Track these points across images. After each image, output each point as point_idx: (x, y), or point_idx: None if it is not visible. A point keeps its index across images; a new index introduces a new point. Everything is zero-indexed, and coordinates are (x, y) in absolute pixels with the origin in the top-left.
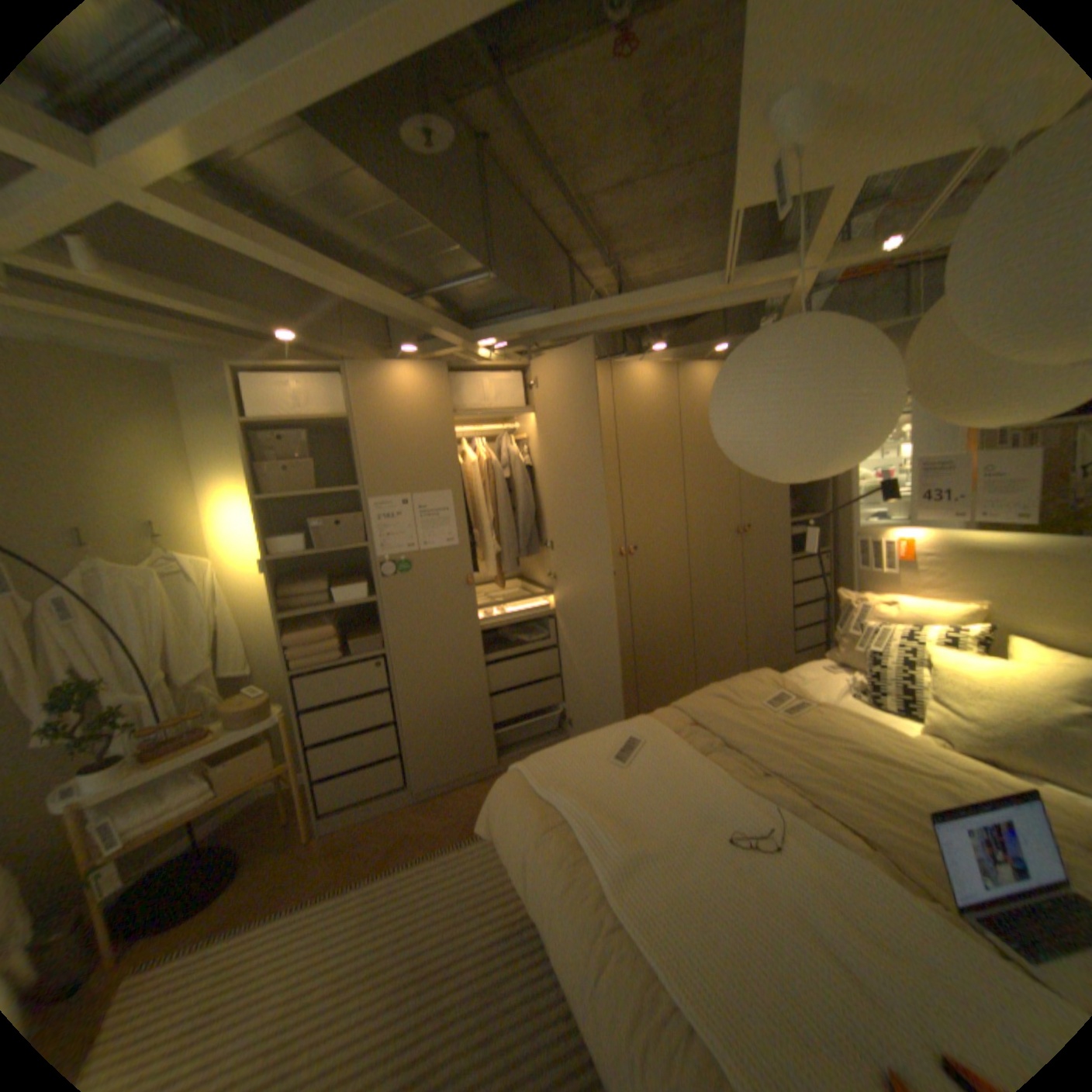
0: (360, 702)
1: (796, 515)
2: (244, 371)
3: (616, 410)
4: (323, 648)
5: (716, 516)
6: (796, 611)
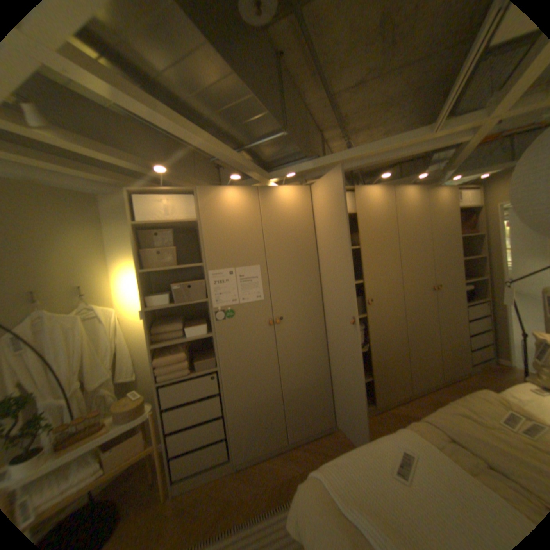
0: (201, 402)
1: (467, 278)
2: (137, 193)
3: (359, 215)
4: (179, 367)
5: (421, 279)
6: (471, 339)
